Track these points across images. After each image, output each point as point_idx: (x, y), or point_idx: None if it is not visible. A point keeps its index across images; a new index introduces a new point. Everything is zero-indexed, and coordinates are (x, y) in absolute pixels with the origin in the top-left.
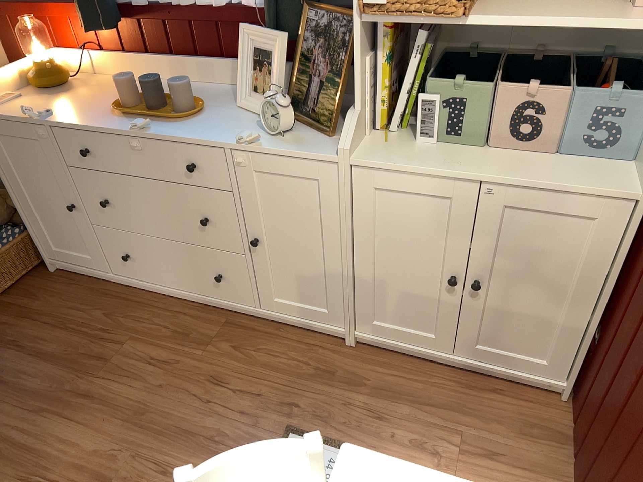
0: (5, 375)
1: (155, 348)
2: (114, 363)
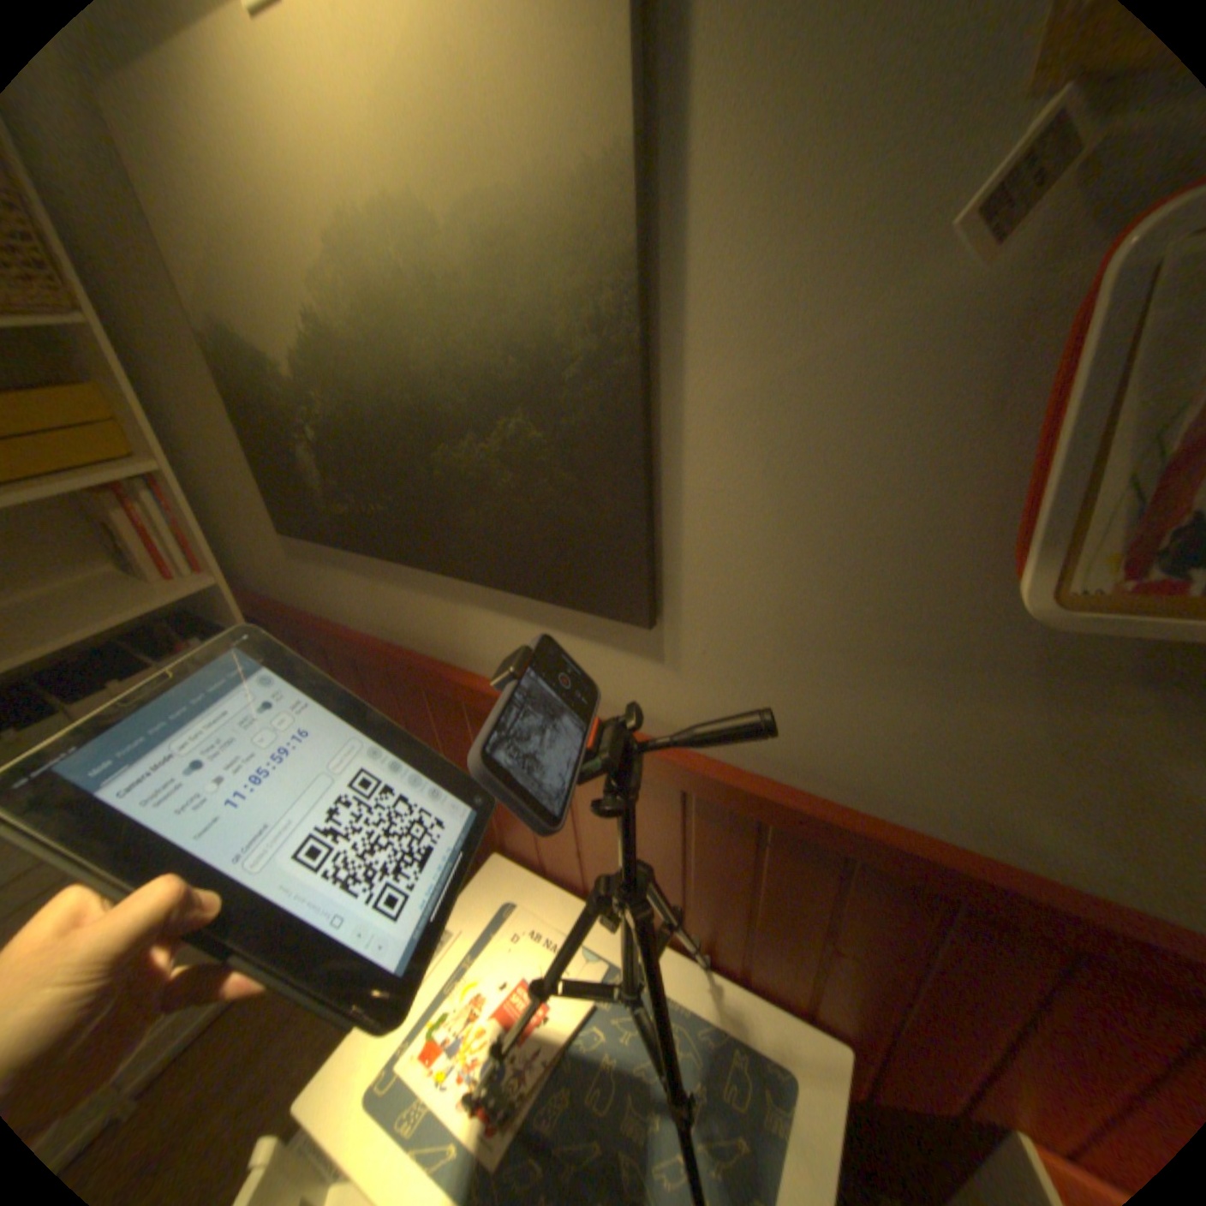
0: None
1: None
2: None
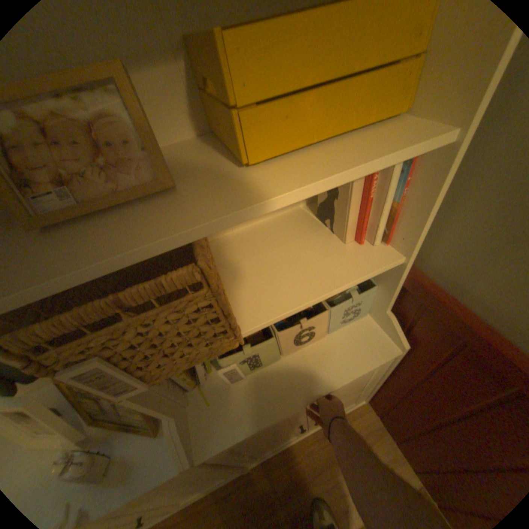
0: None
1: None
2: None
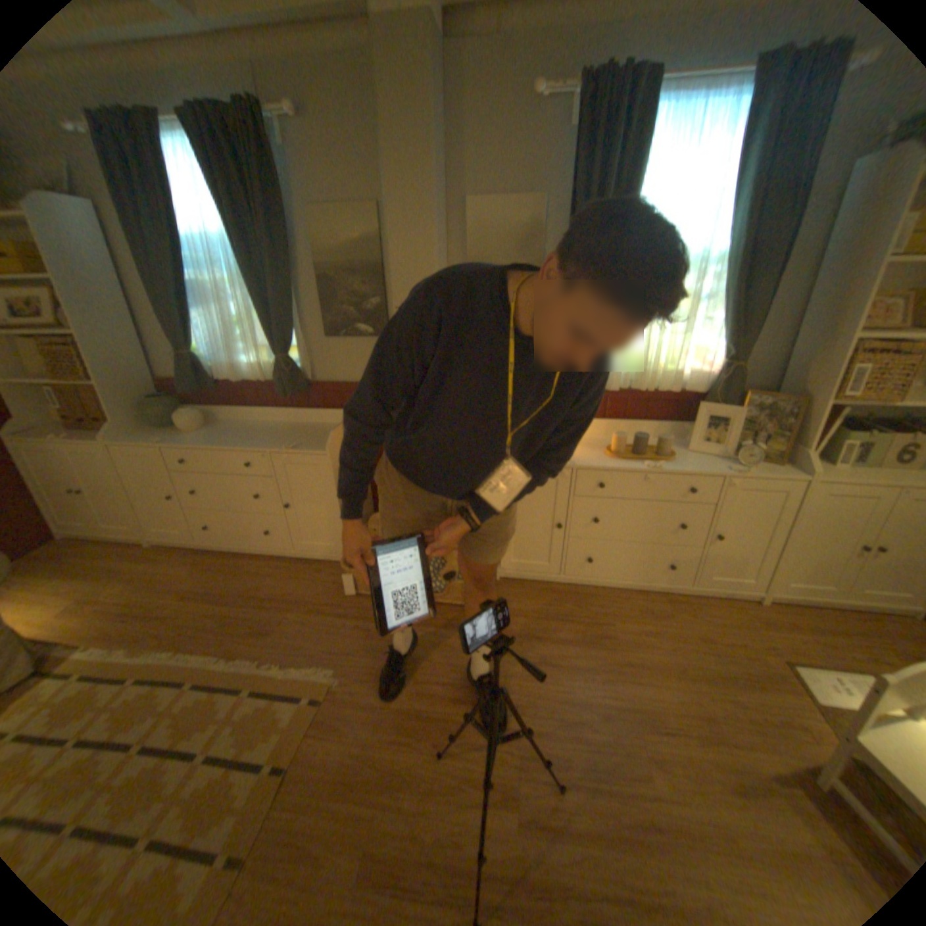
0: (550, 663)
1: (638, 627)
2: (622, 642)
